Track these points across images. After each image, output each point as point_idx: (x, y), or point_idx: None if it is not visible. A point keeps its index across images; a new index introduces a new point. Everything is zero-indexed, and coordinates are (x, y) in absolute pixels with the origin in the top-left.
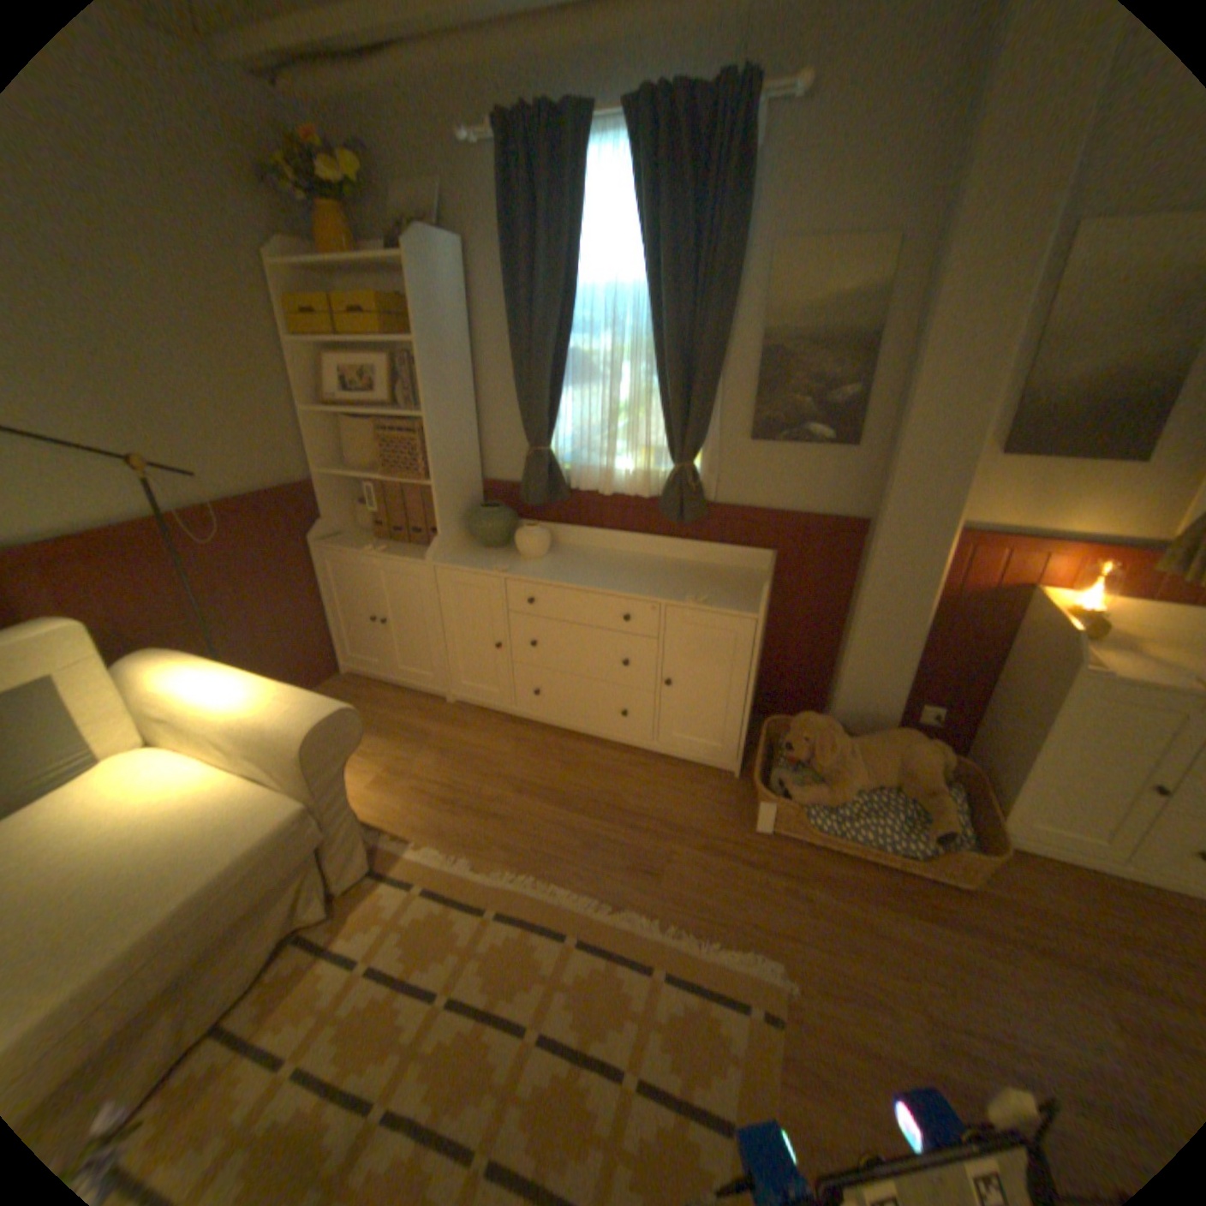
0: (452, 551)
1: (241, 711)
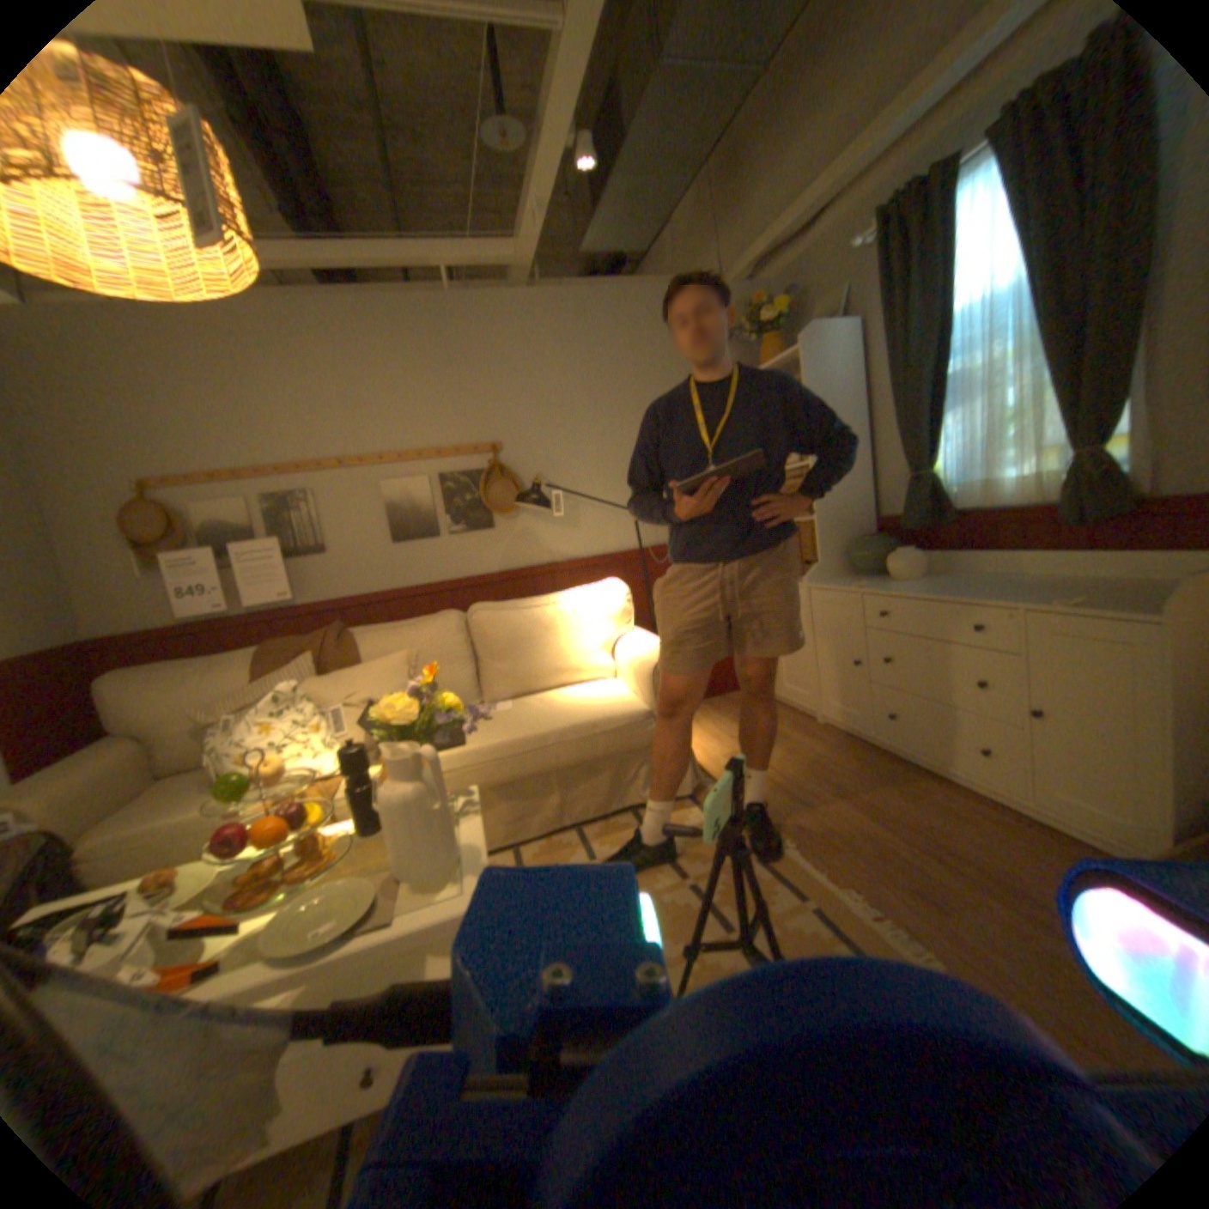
0: (832, 577)
1: (638, 648)
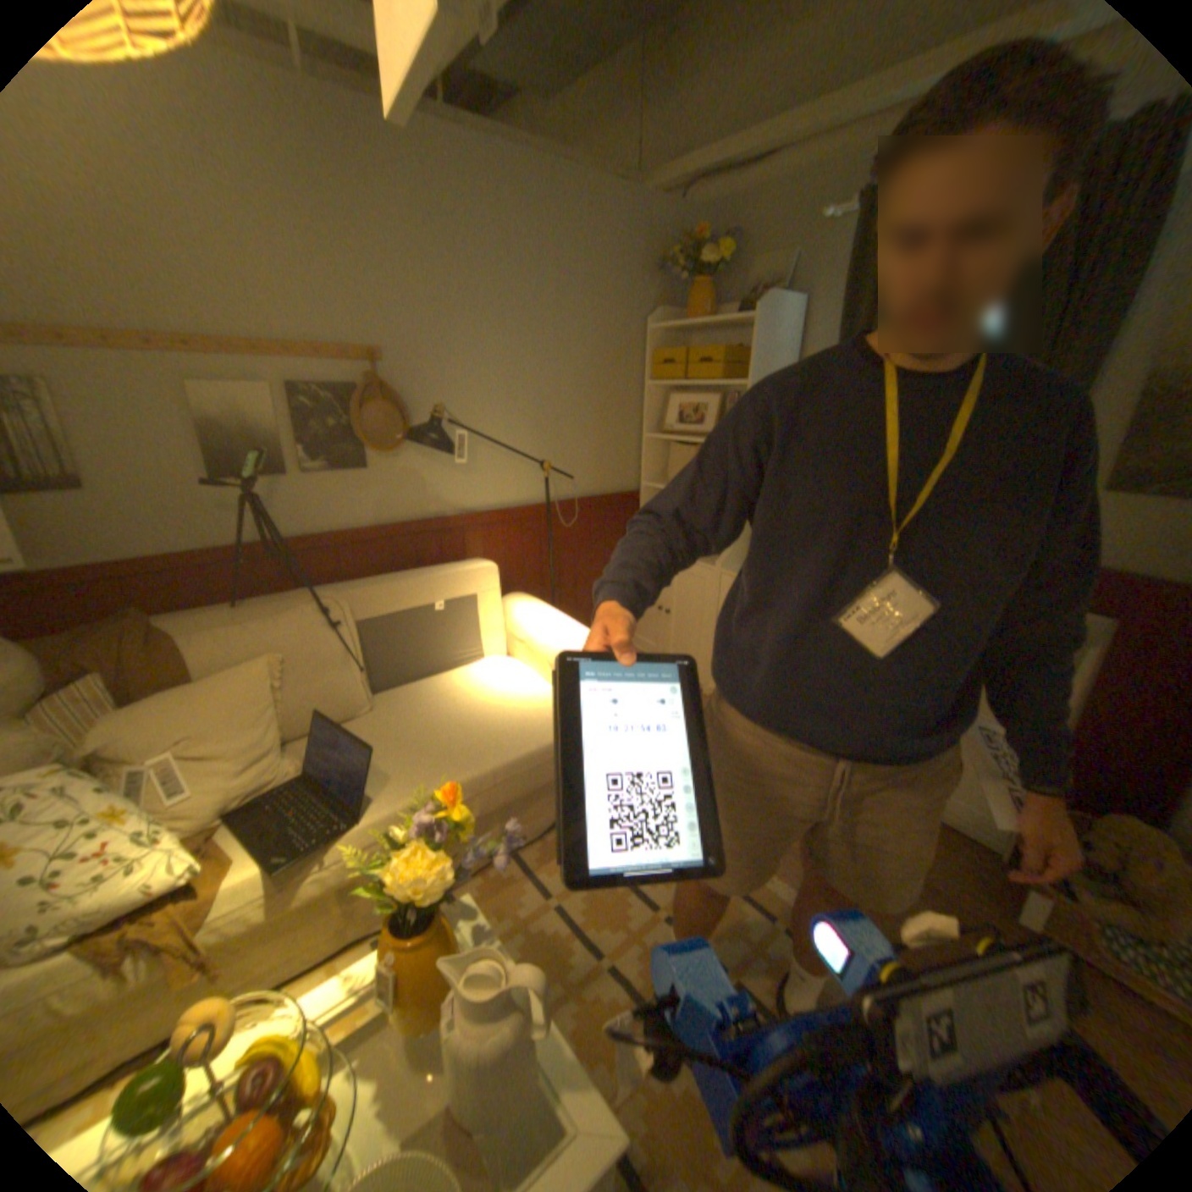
0: (738, 563)
1: (572, 646)
